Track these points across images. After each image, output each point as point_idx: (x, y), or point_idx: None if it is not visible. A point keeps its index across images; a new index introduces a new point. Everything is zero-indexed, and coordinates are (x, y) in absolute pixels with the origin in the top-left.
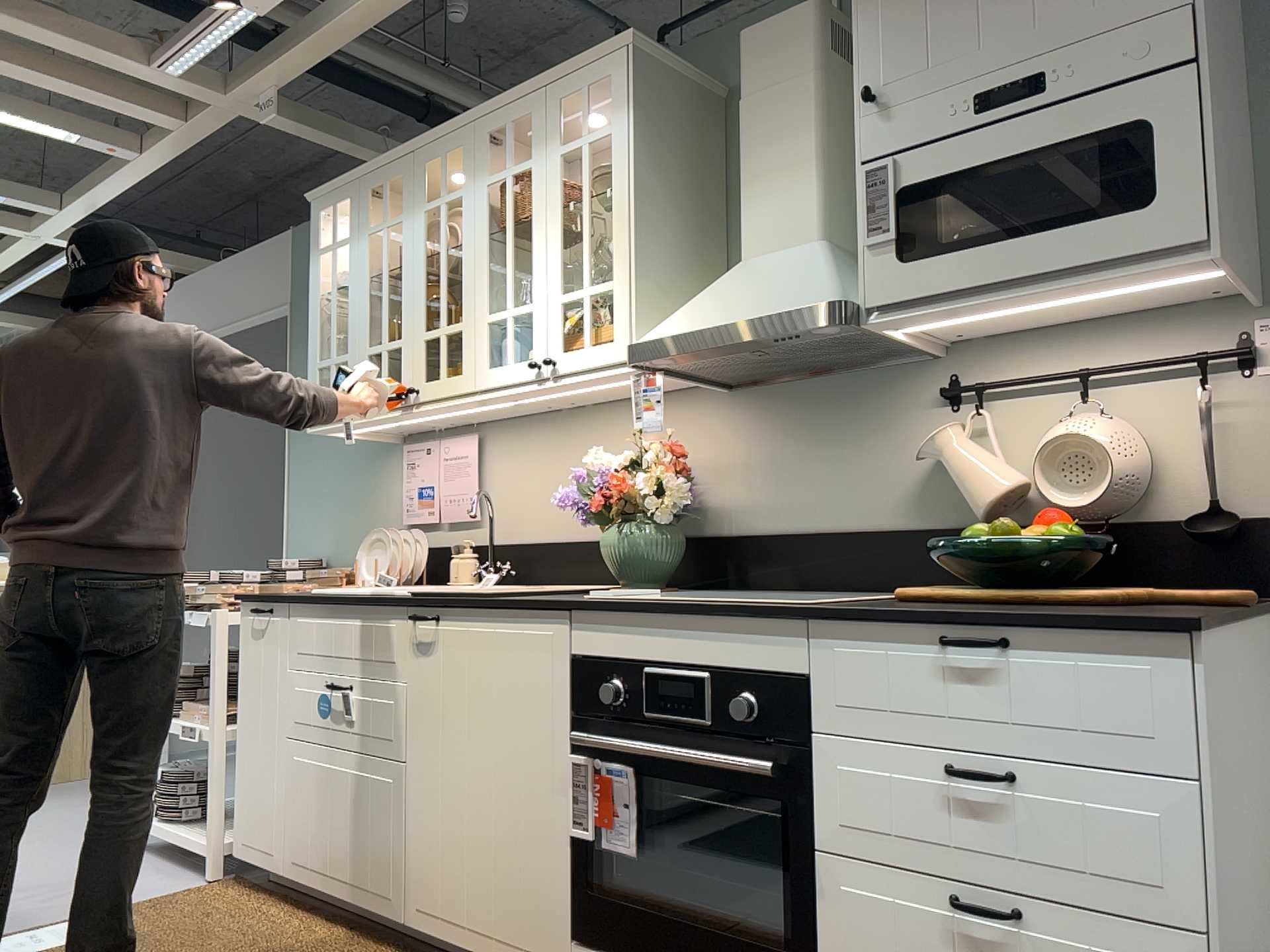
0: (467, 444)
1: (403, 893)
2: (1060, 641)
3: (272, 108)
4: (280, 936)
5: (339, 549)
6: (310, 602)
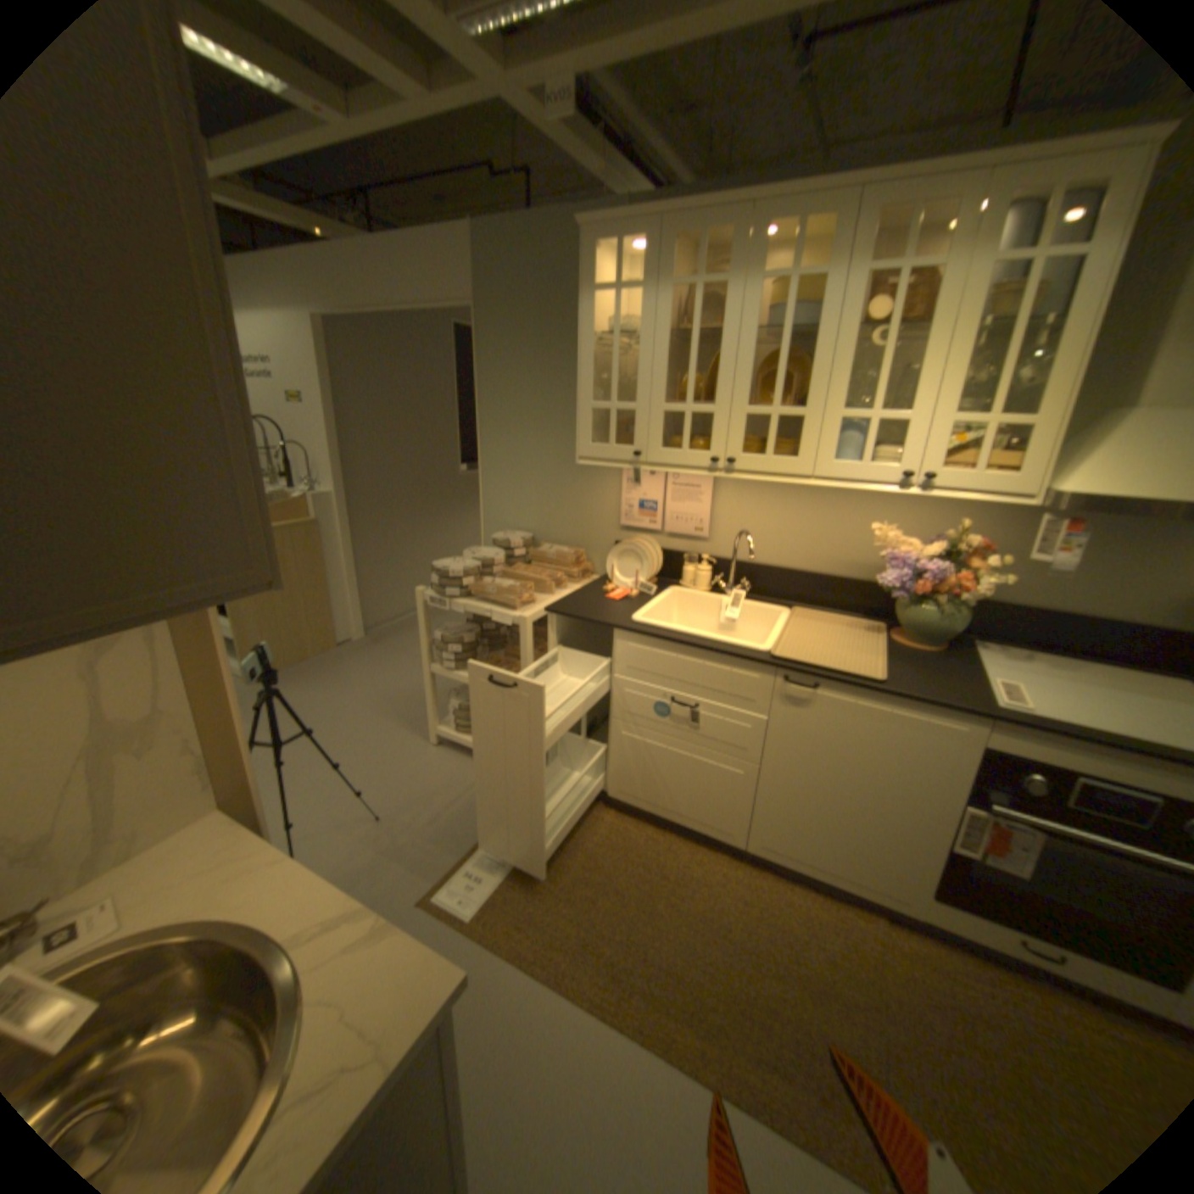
0: (702, 478)
1: (748, 837)
2: None
3: (564, 98)
4: (640, 850)
5: (544, 530)
6: (648, 638)
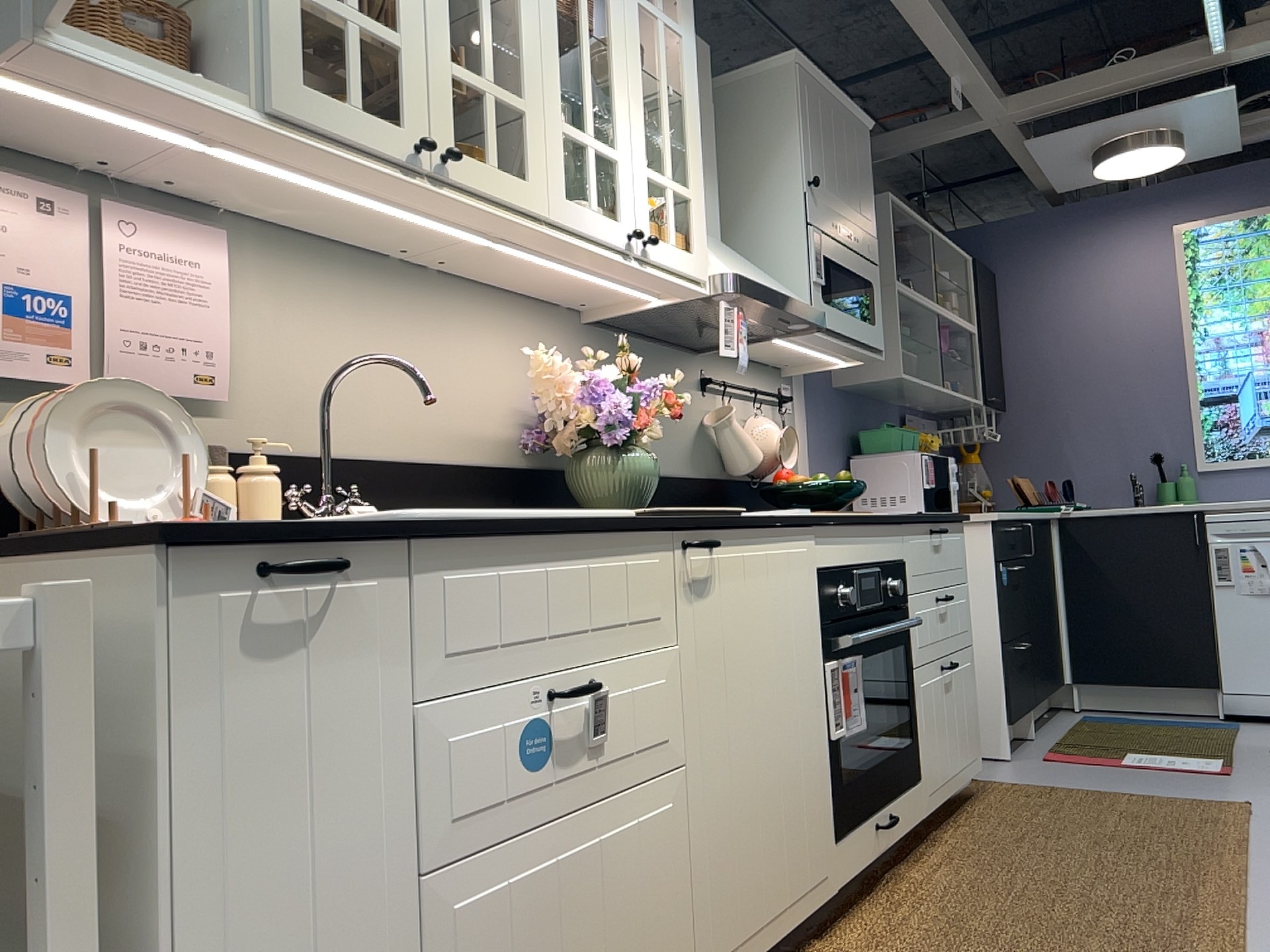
0: (202, 242)
1: None
2: (950, 529)
3: None
4: None
5: None
6: (491, 533)
